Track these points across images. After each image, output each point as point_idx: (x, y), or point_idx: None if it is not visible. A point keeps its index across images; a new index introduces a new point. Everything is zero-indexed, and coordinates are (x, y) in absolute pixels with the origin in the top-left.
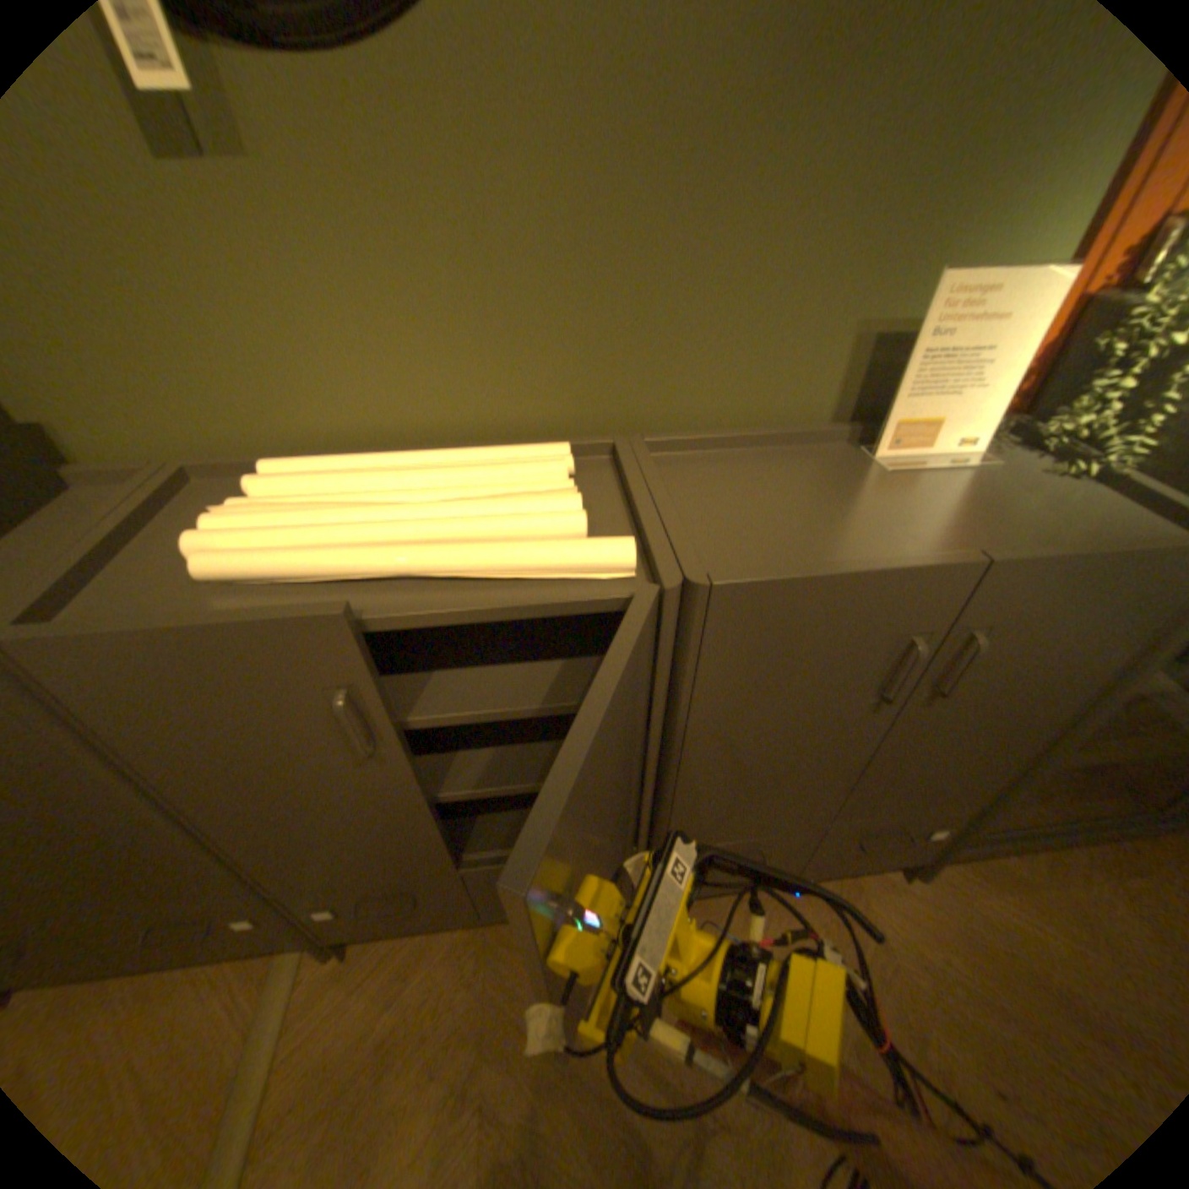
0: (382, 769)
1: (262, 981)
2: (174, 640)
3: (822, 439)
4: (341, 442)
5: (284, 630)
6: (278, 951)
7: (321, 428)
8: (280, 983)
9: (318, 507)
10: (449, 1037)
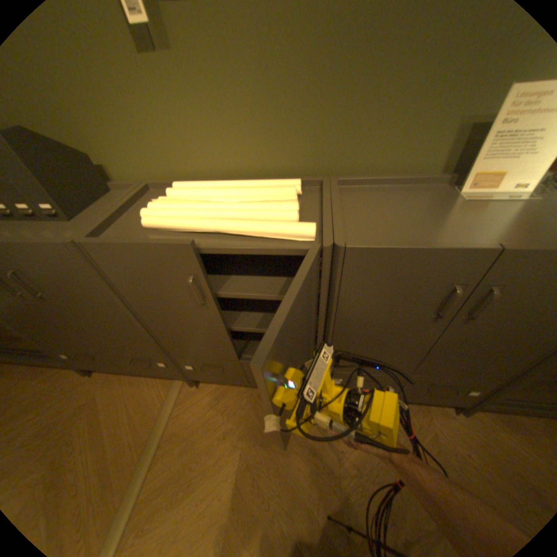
0: (208, 311)
1: (169, 388)
2: (133, 248)
3: (433, 182)
4: (206, 176)
5: (170, 249)
6: (175, 378)
7: (198, 169)
8: (175, 390)
9: (191, 202)
10: (232, 425)
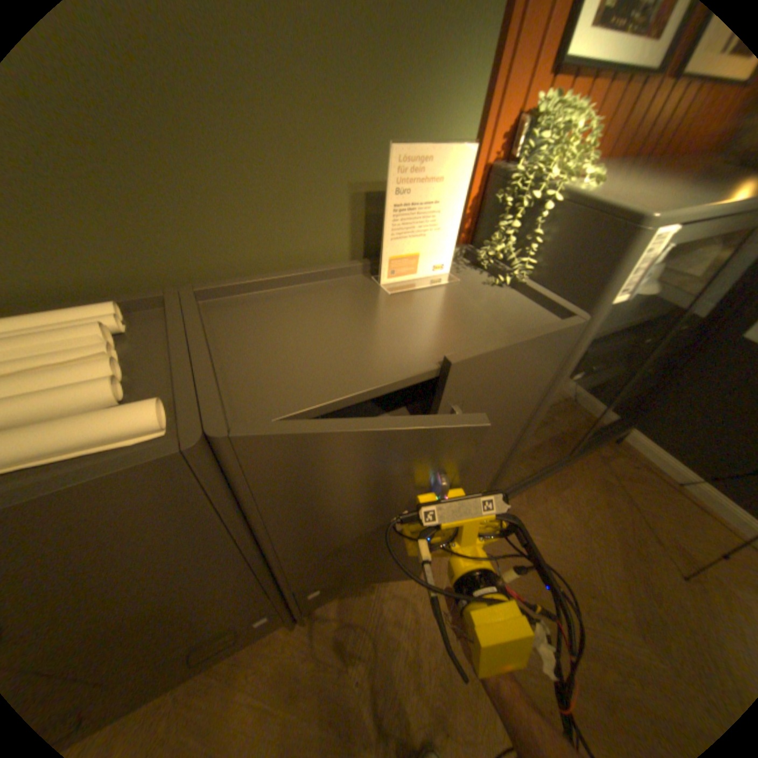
0: None
1: None
2: None
3: (342, 275)
4: None
5: None
6: None
7: None
8: None
9: None
10: None
